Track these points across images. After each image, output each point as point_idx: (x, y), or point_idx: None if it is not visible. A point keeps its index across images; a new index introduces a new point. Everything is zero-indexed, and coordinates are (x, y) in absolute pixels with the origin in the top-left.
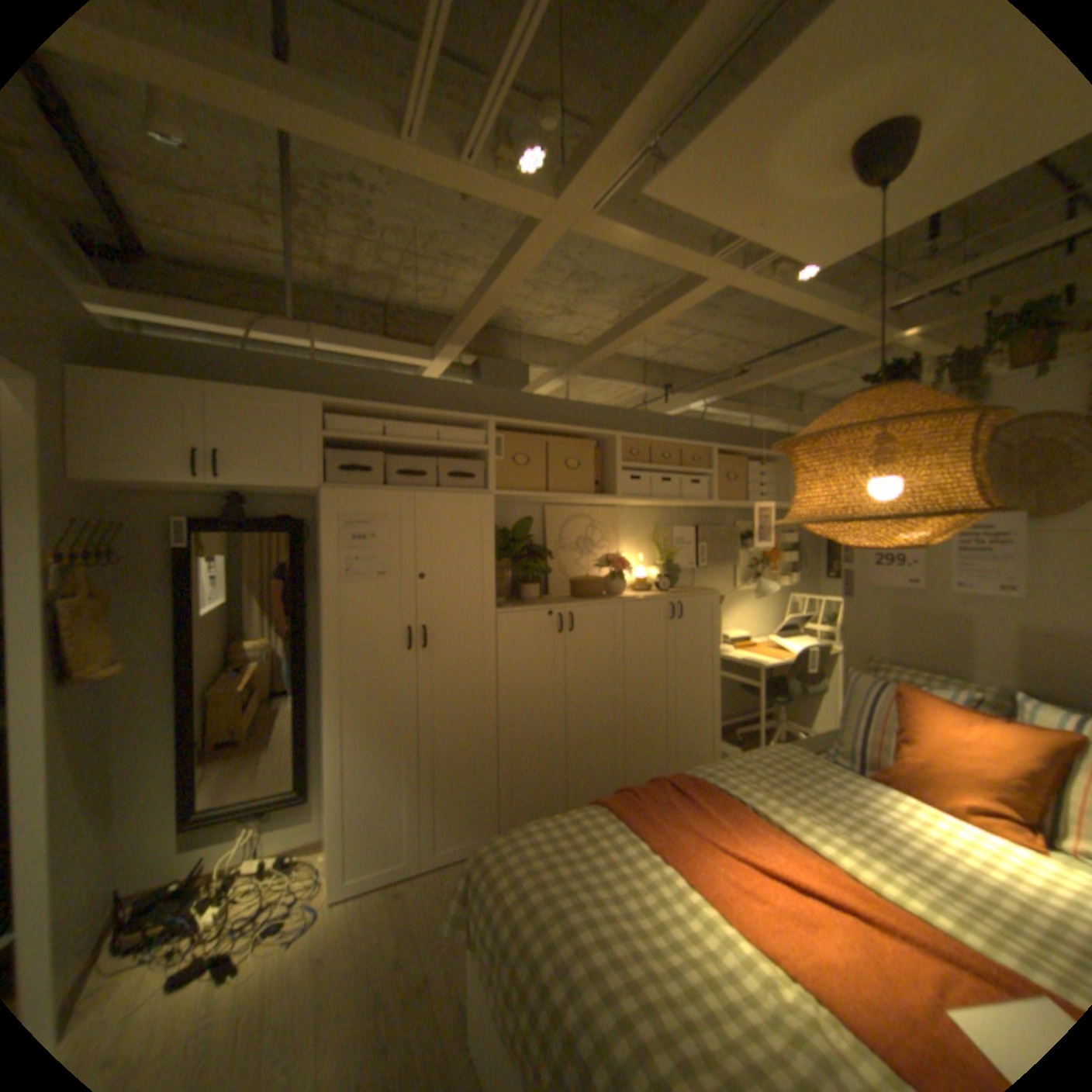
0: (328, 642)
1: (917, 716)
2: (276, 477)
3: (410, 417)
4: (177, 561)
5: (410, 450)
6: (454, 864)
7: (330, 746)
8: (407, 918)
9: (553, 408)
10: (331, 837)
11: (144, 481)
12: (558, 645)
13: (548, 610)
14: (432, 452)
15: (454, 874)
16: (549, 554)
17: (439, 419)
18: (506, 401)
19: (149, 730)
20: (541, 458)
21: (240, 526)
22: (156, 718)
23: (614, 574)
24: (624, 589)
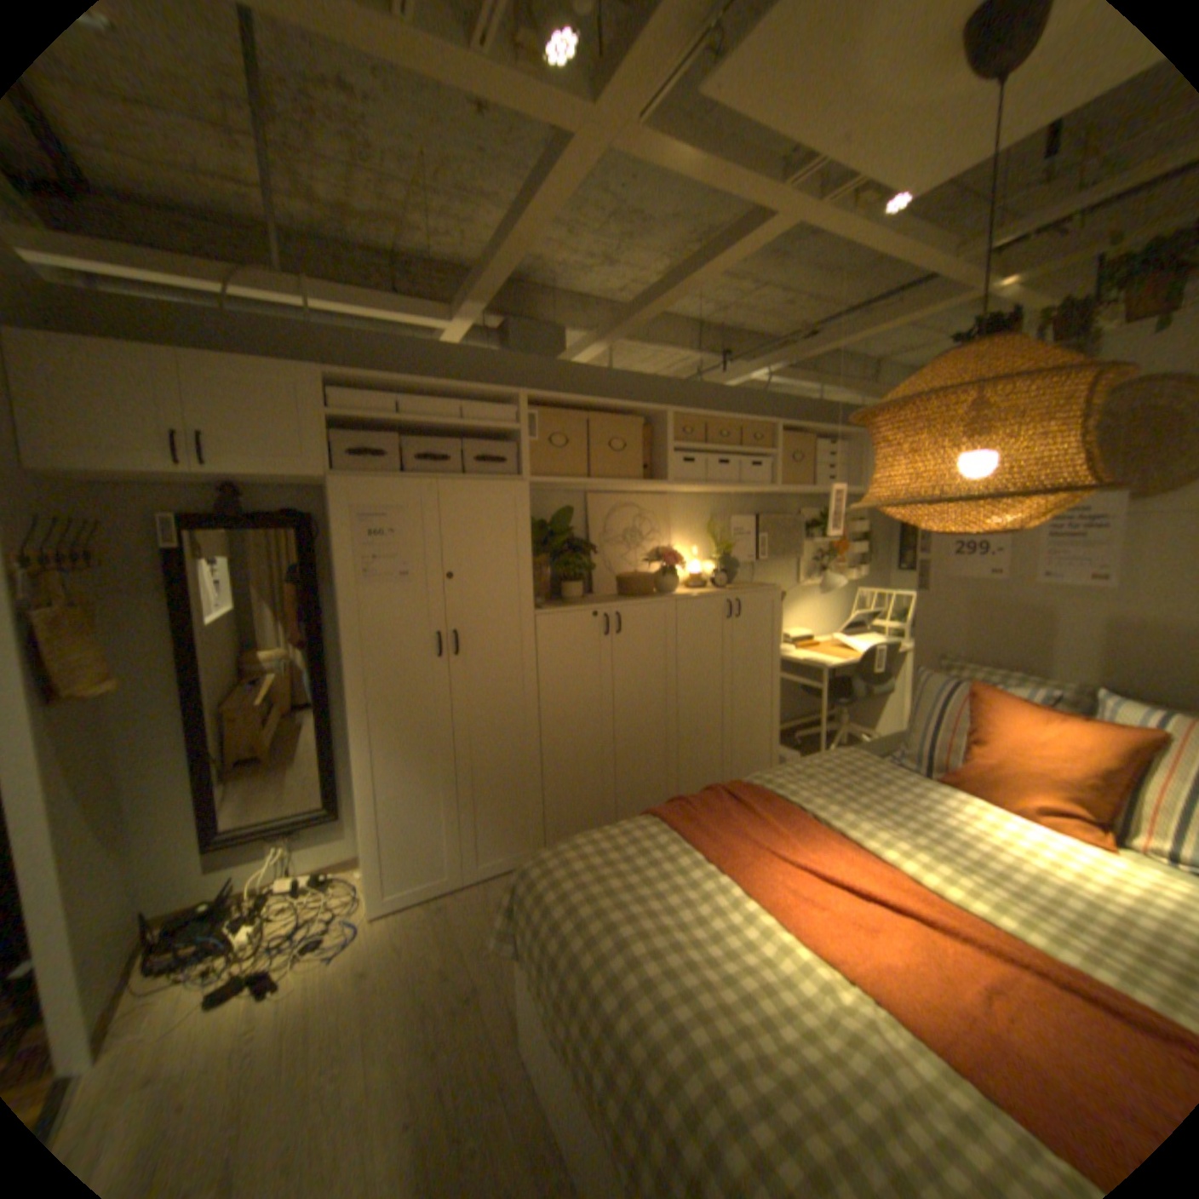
0: (350, 650)
1: (992, 716)
2: (276, 464)
3: (428, 390)
4: (170, 563)
5: (431, 430)
6: (500, 876)
7: (360, 760)
8: (453, 931)
9: (595, 379)
10: (368, 854)
11: (120, 470)
12: (605, 648)
13: (593, 611)
14: (457, 432)
15: (501, 886)
16: (594, 548)
17: (463, 392)
18: (540, 371)
19: (160, 749)
20: (583, 439)
21: (239, 522)
22: (166, 736)
23: (667, 570)
24: (678, 586)
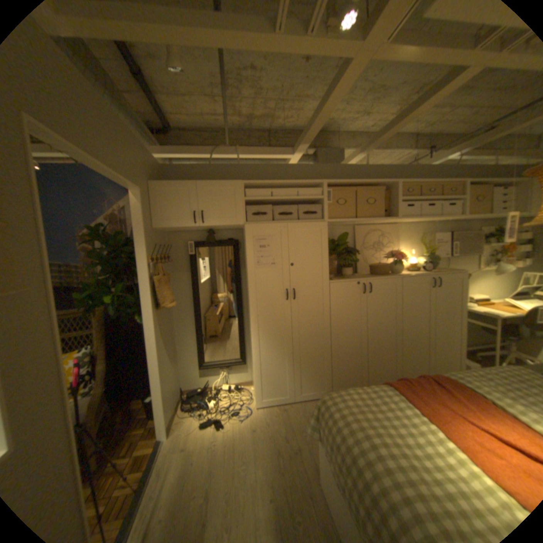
0: (252, 295)
1: None
2: (227, 221)
3: (284, 186)
4: (192, 260)
5: (285, 202)
6: (311, 401)
7: (254, 341)
8: (291, 421)
9: (360, 171)
10: (257, 381)
11: (178, 227)
12: (363, 300)
13: (358, 282)
14: (295, 202)
15: (312, 406)
16: (358, 252)
17: (298, 185)
18: (333, 171)
19: (187, 329)
20: (353, 200)
21: (214, 244)
22: (189, 324)
23: (397, 262)
24: (403, 270)
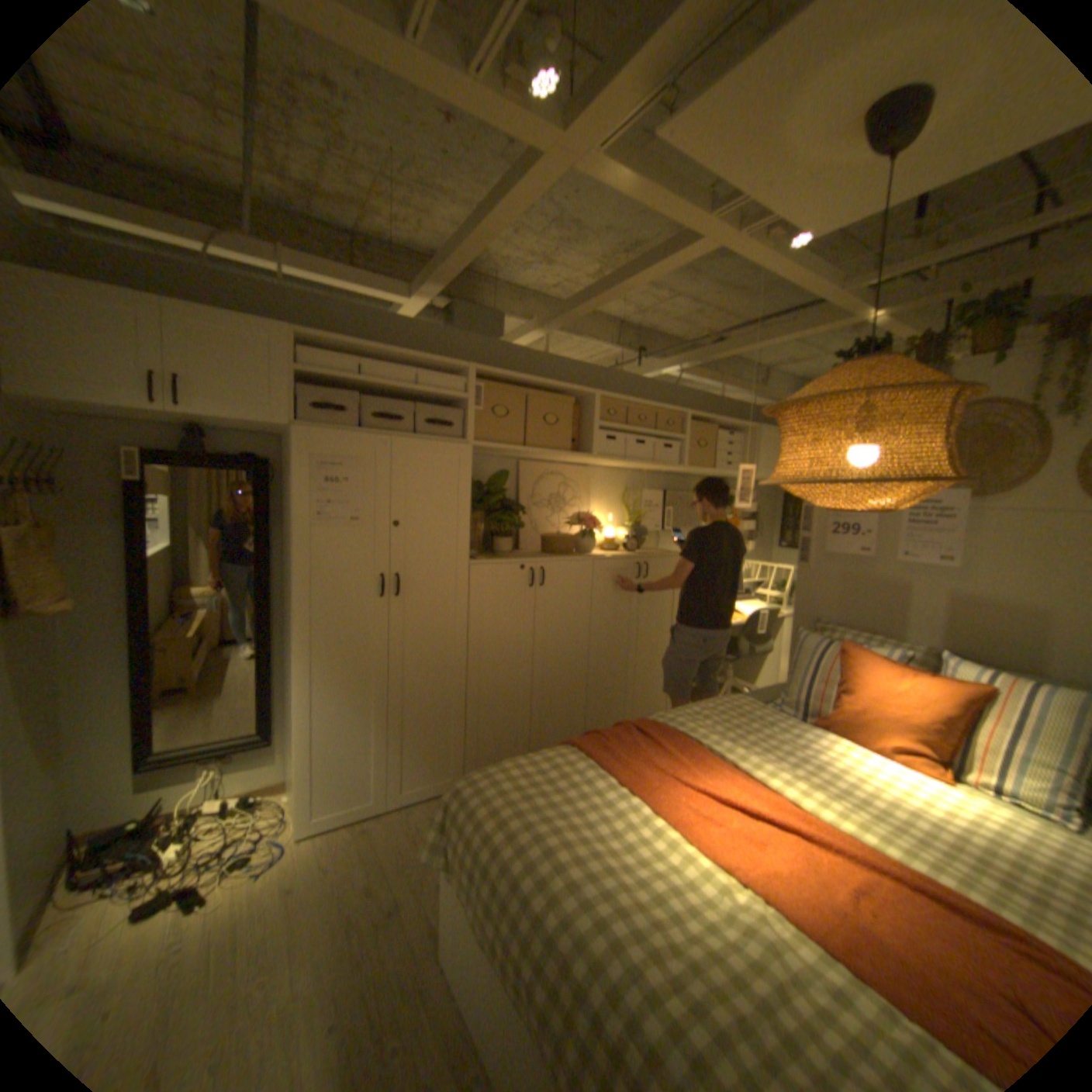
0: (300, 585)
1: (858, 669)
2: (245, 410)
3: (388, 357)
4: (131, 494)
5: (387, 393)
6: (421, 802)
7: (300, 689)
8: (377, 851)
9: (533, 360)
10: (300, 777)
11: (97, 403)
12: (529, 599)
13: (521, 564)
14: (410, 396)
15: (422, 811)
16: (523, 509)
17: (419, 361)
18: (486, 349)
19: (103, 670)
20: (521, 412)
21: (202, 461)
22: (110, 658)
23: (585, 533)
24: (593, 548)
